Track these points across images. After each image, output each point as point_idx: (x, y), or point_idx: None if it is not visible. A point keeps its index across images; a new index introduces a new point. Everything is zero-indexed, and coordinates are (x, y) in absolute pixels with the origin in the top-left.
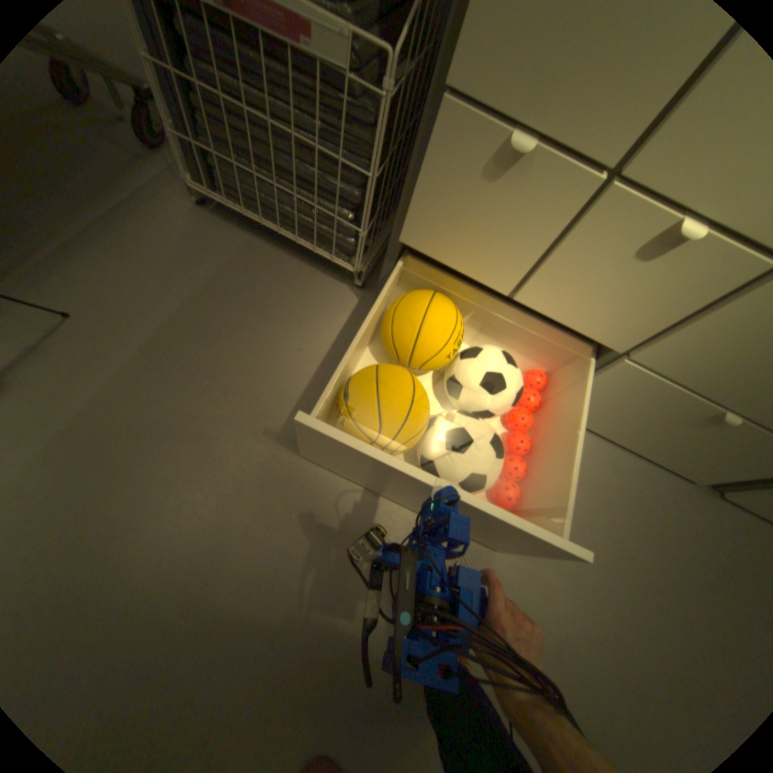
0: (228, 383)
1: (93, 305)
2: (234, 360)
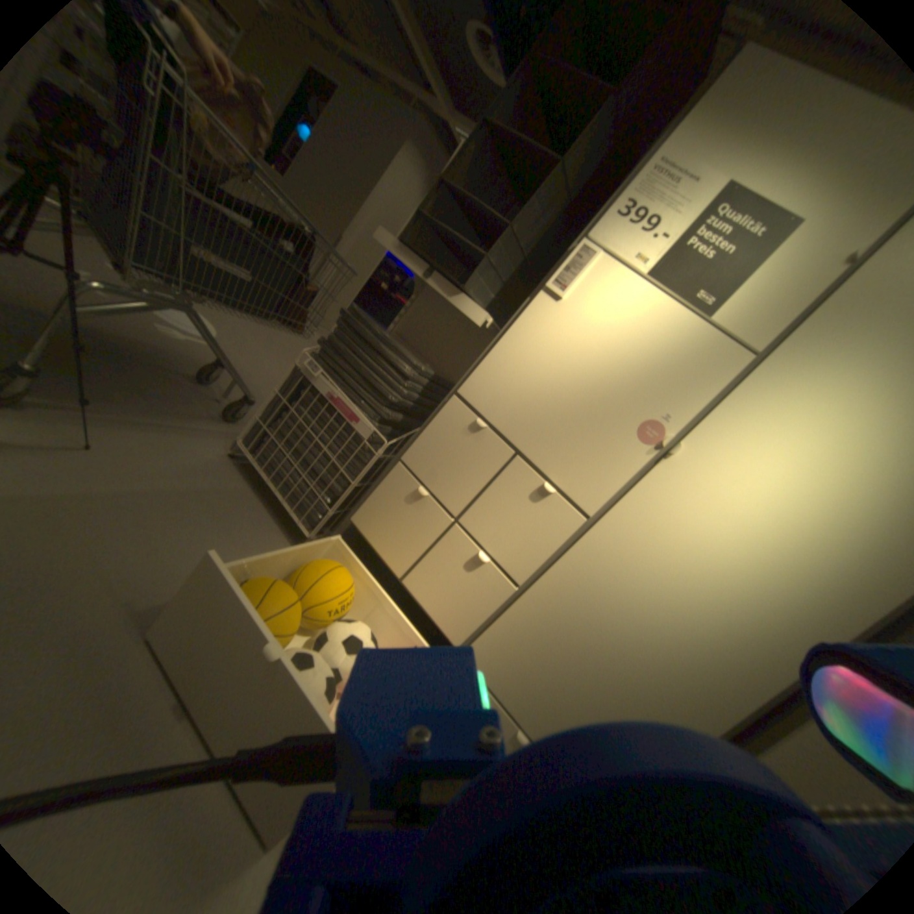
0: (159, 552)
1: (111, 458)
2: (177, 542)
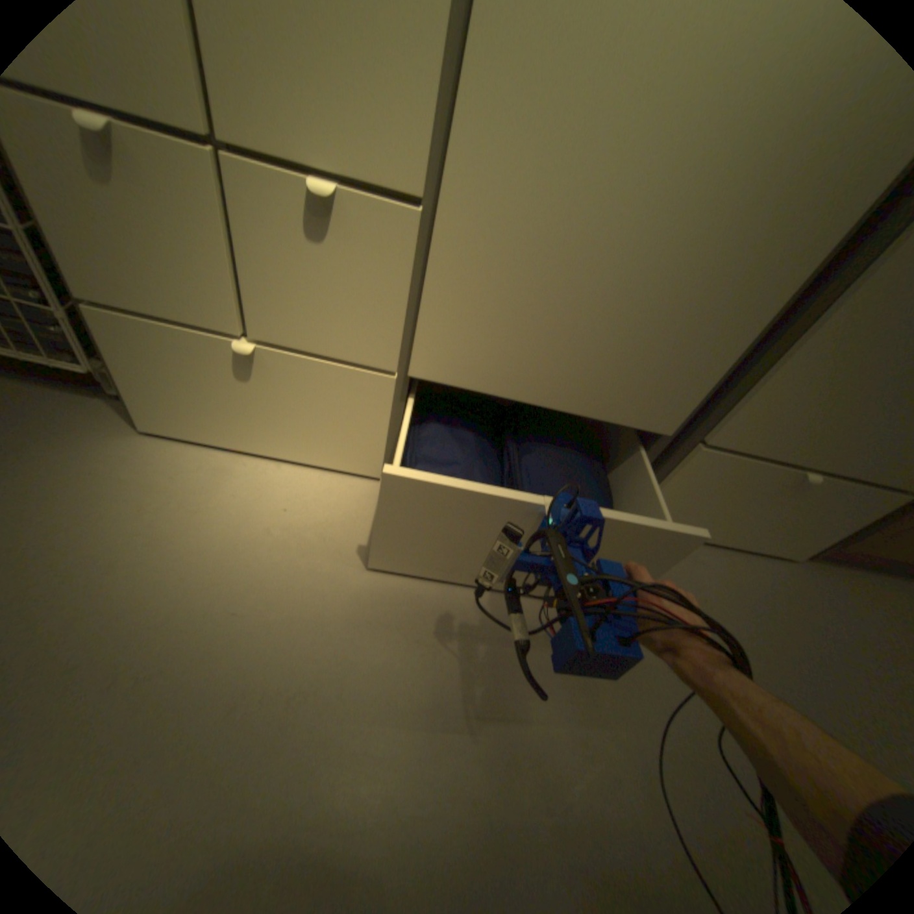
0: None
1: None
2: None
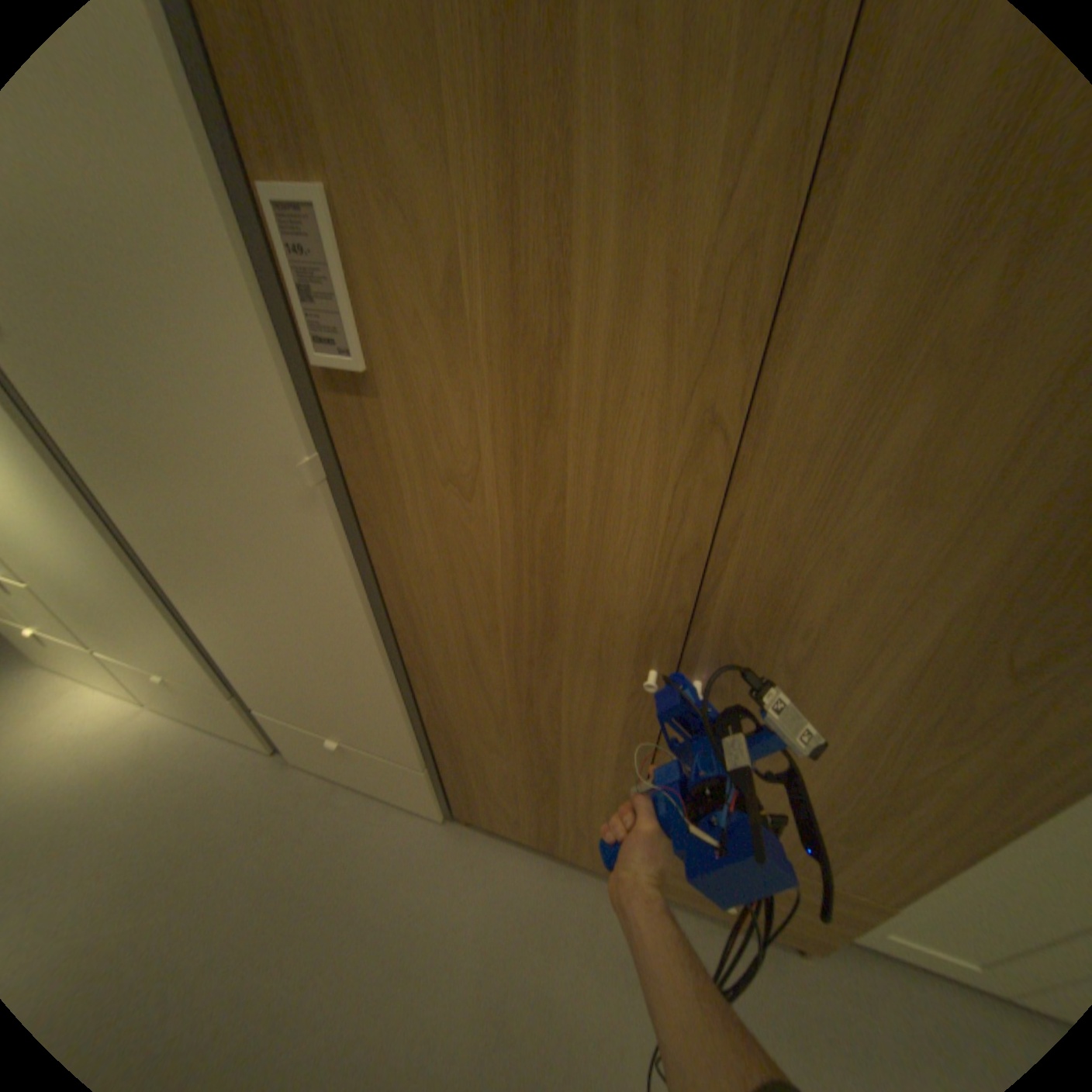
0: None
1: None
2: None
